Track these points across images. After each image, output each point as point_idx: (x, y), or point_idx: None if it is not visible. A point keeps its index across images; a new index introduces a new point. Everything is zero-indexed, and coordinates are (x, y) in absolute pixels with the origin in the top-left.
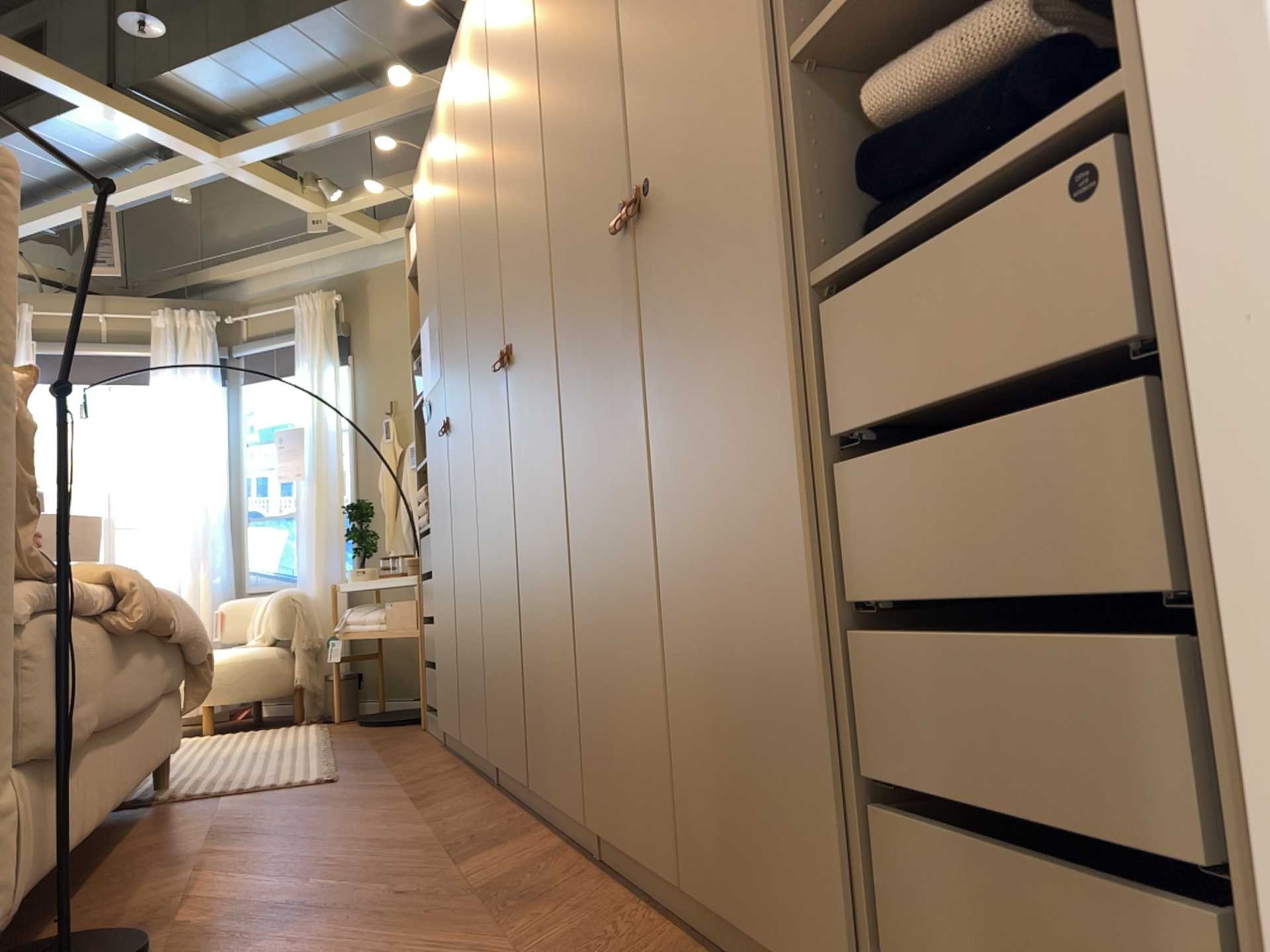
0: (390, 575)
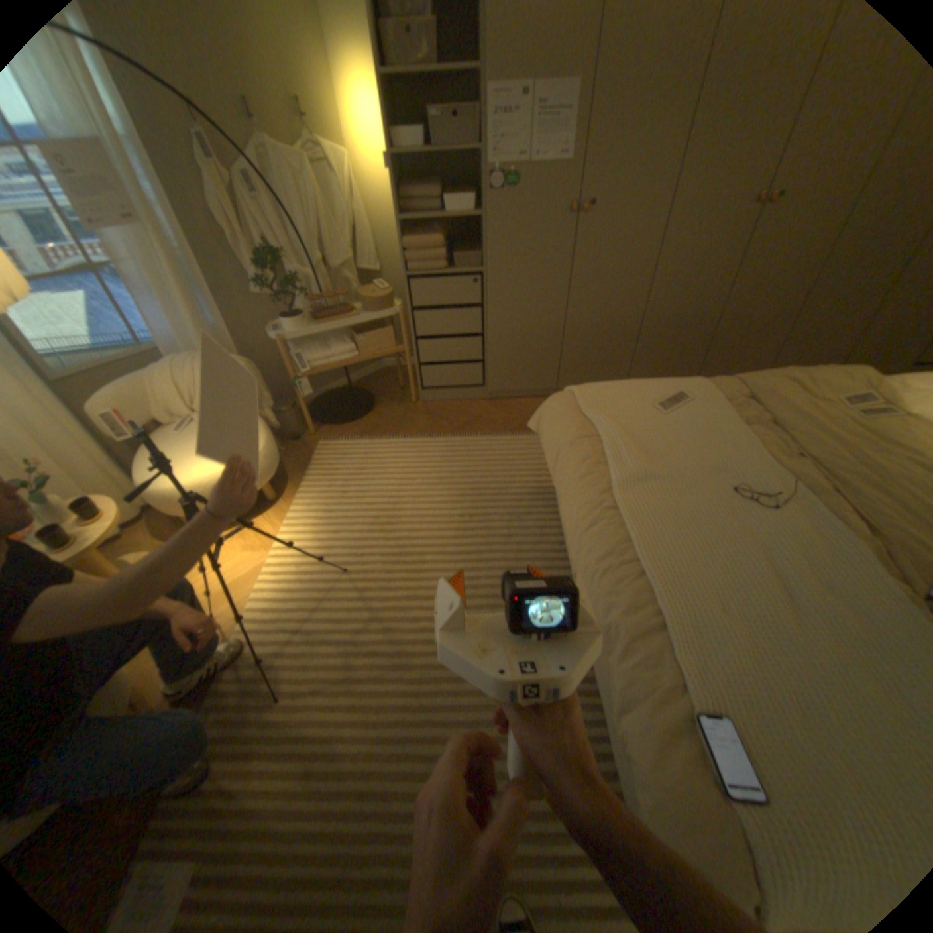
0: (325, 317)
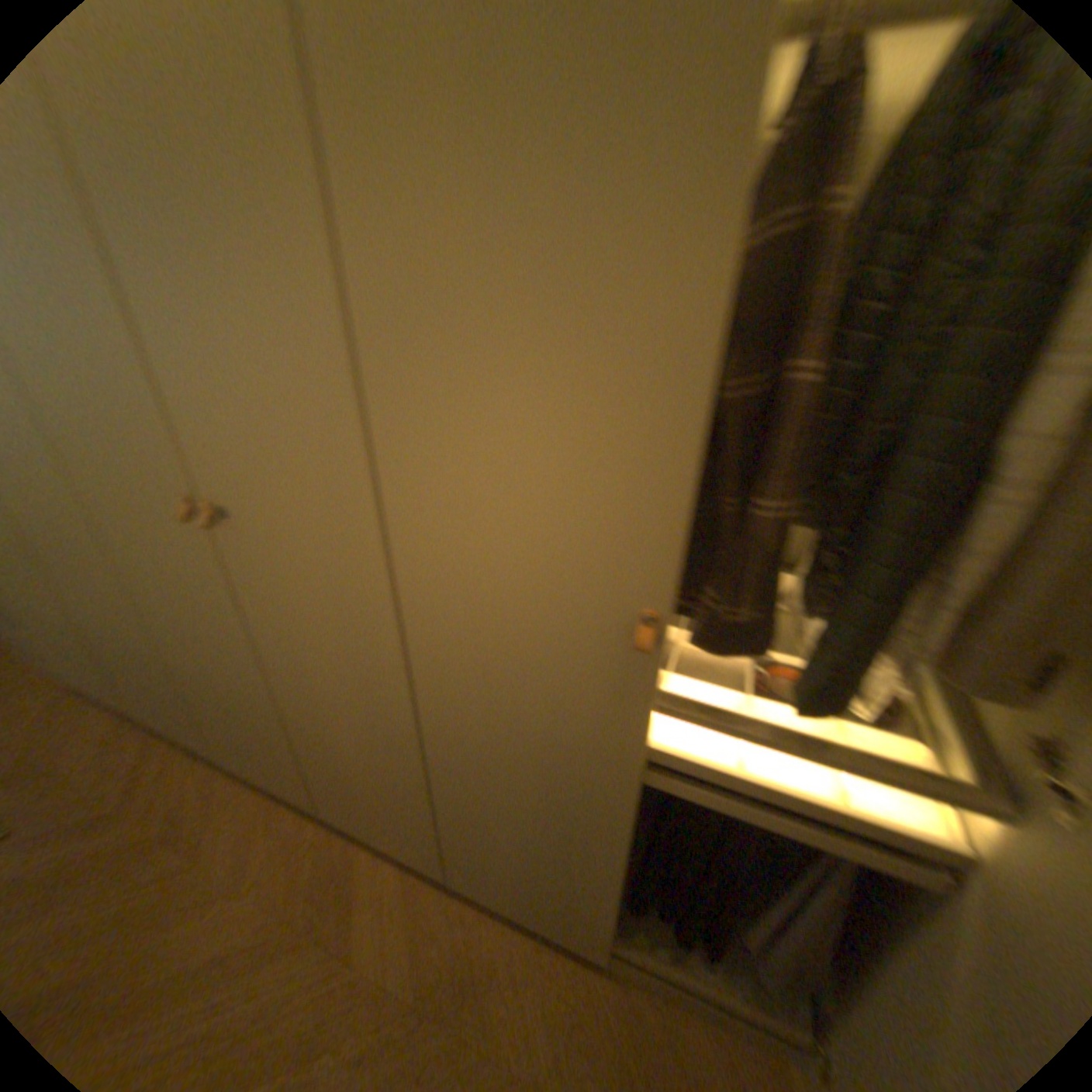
0: None
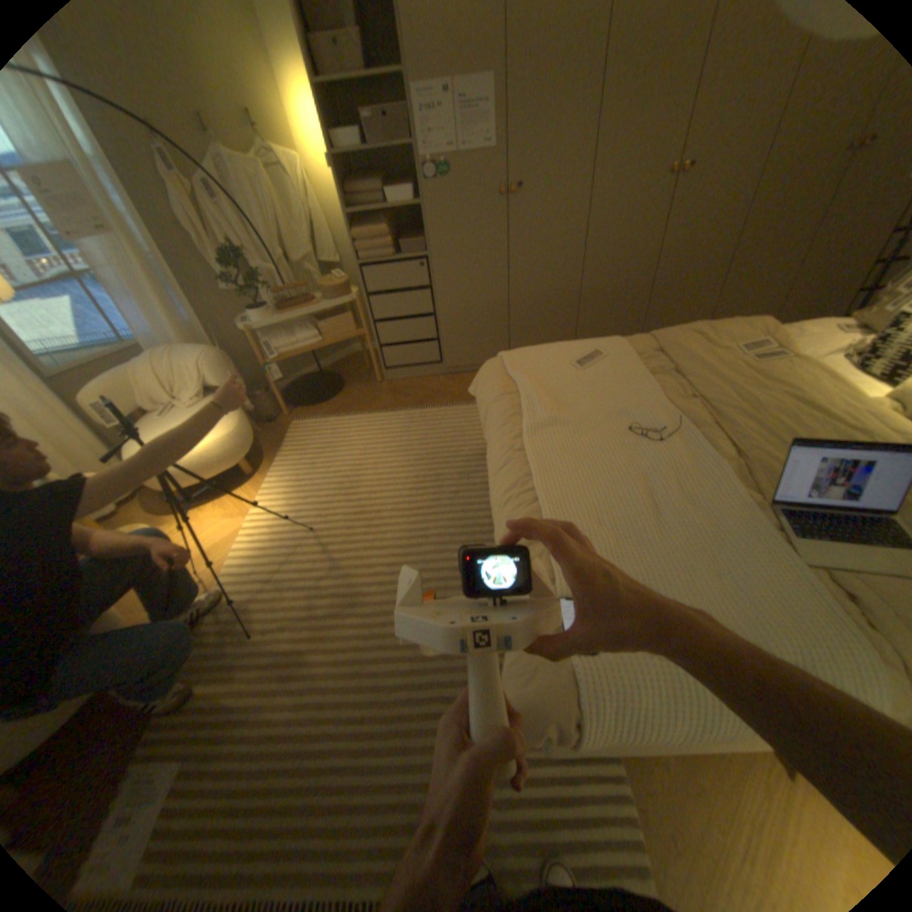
0: (287, 307)
